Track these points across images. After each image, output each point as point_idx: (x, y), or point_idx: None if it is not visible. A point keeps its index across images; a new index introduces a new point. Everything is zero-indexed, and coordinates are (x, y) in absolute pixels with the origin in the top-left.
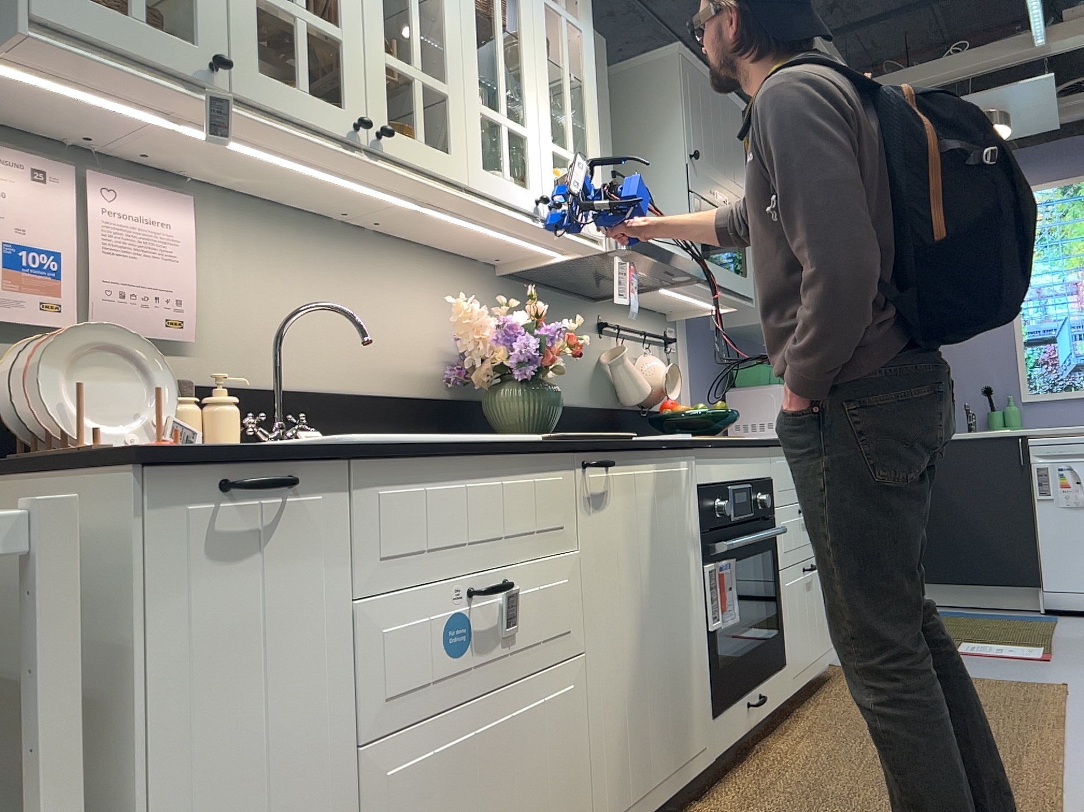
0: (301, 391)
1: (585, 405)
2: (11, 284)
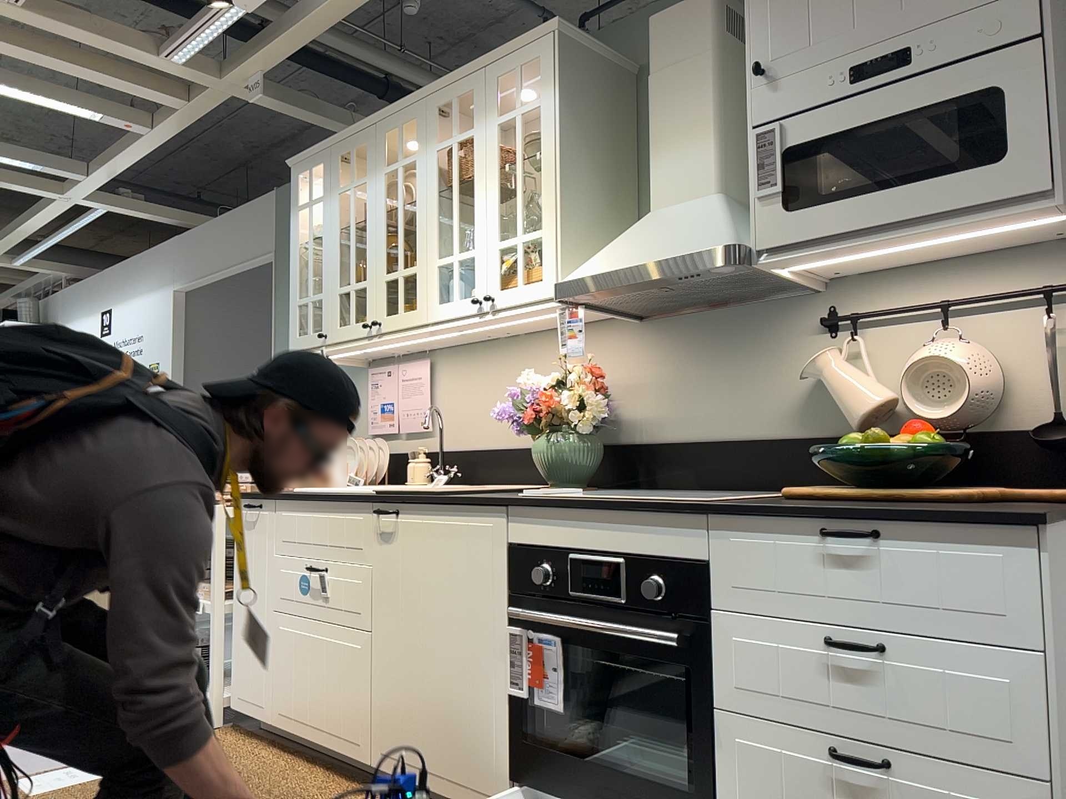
0: (477, 450)
1: (777, 436)
2: (381, 418)
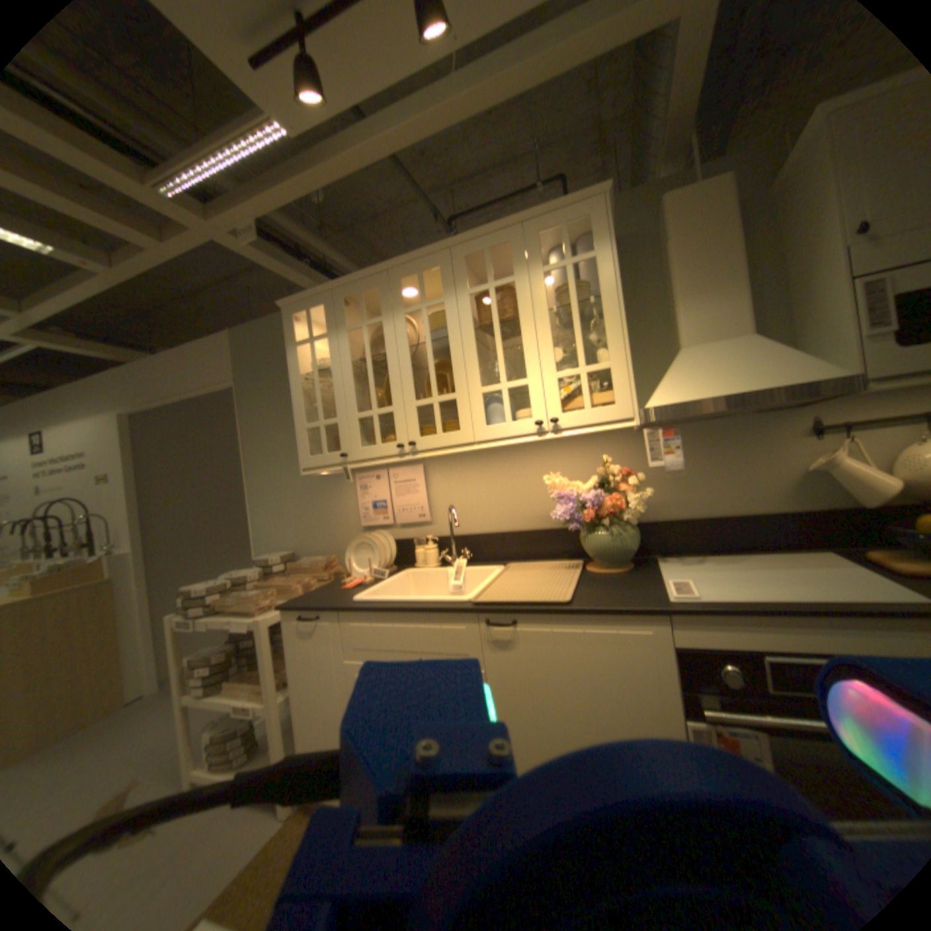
0: (481, 533)
1: (777, 511)
2: (375, 513)
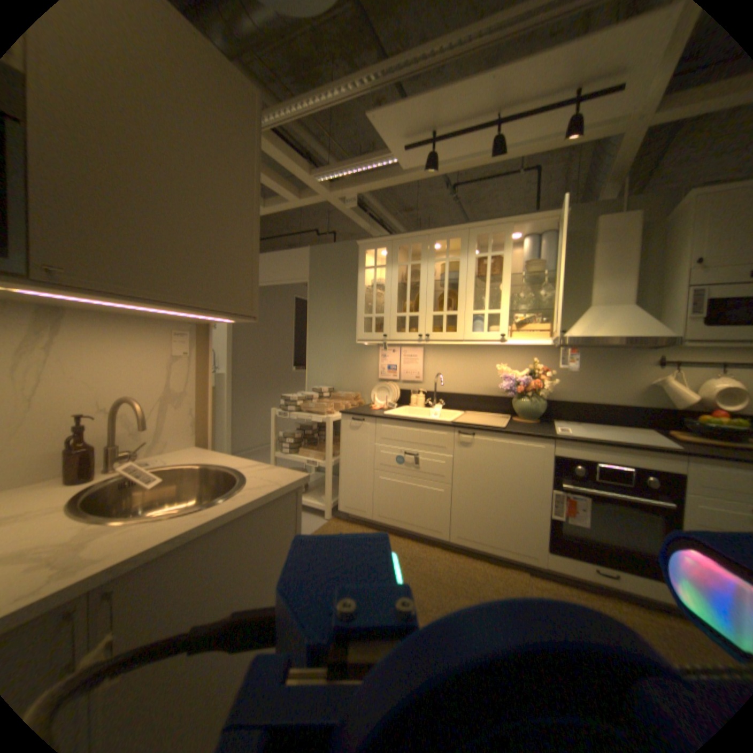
0: (451, 393)
1: (628, 405)
2: (388, 372)
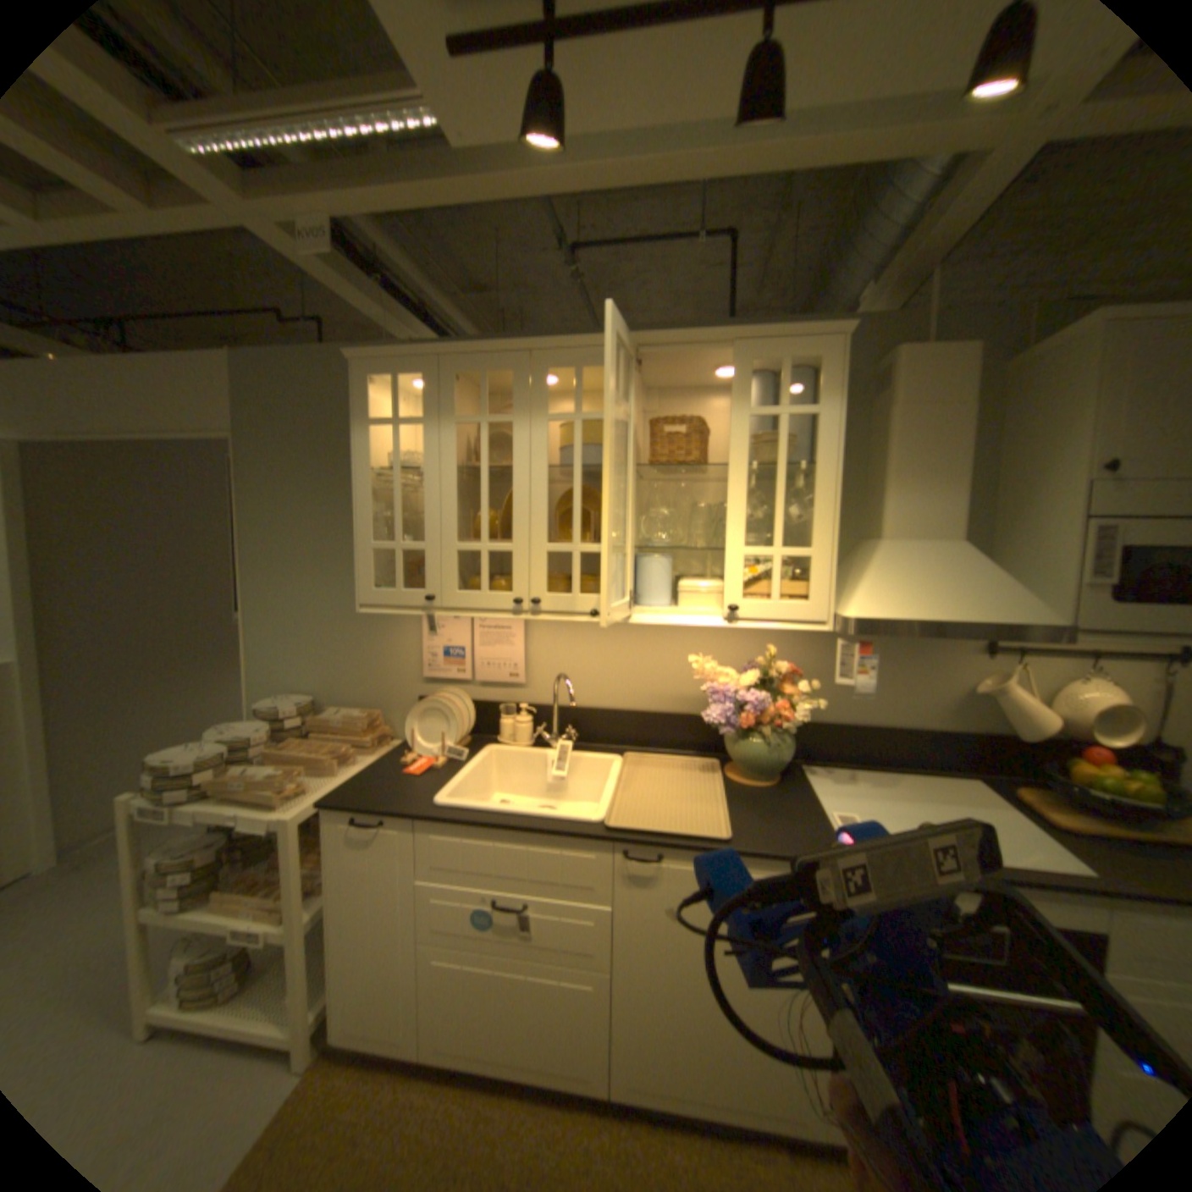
0: (591, 709)
1: (934, 730)
2: (447, 664)
